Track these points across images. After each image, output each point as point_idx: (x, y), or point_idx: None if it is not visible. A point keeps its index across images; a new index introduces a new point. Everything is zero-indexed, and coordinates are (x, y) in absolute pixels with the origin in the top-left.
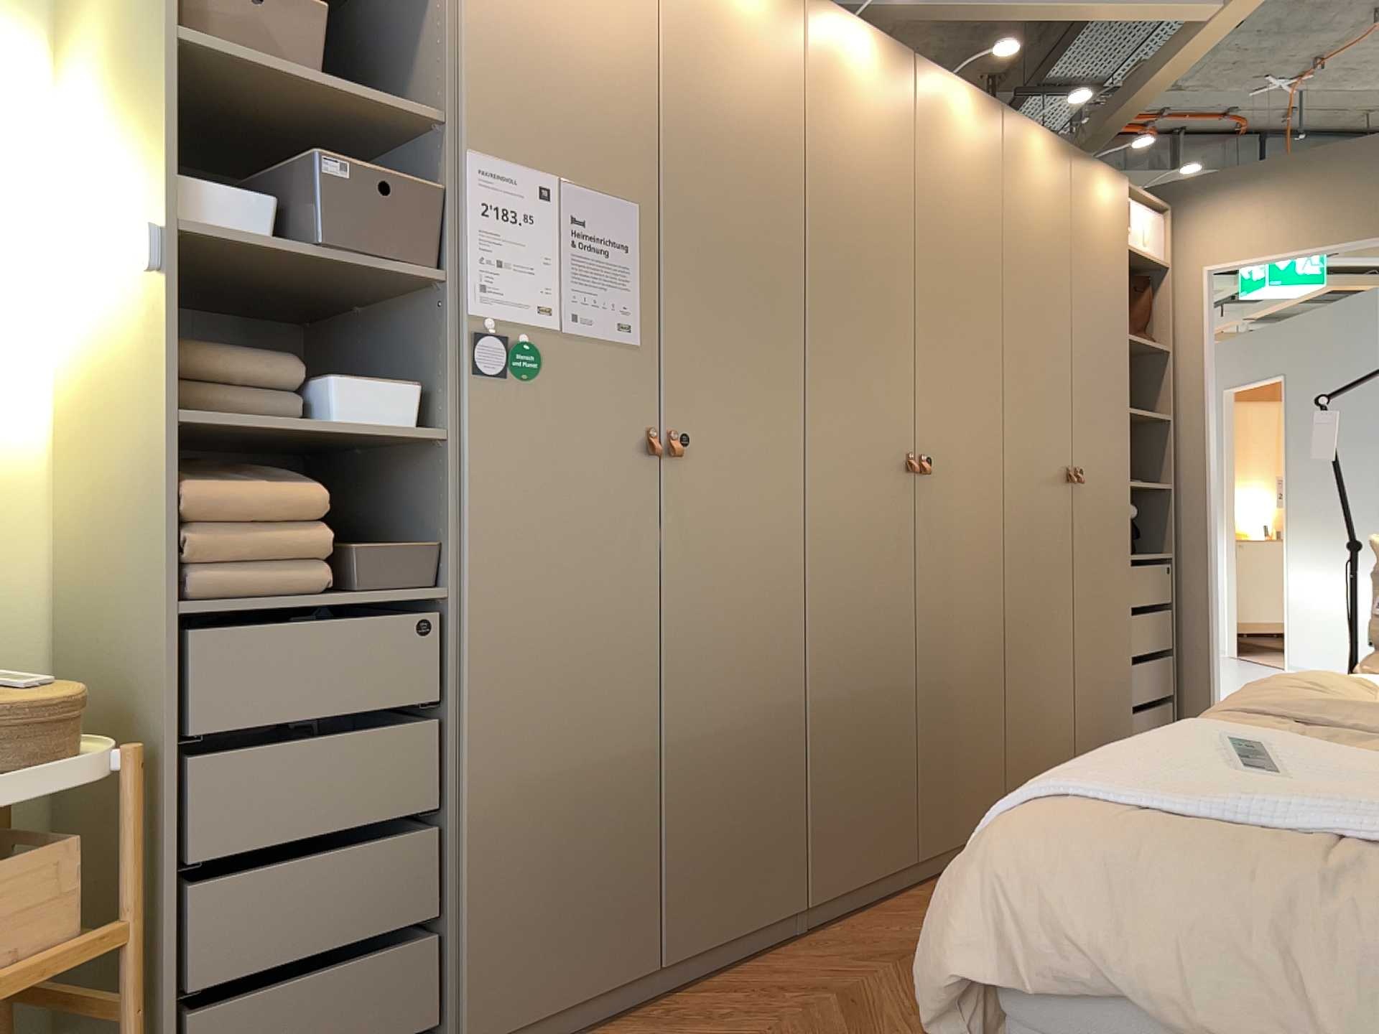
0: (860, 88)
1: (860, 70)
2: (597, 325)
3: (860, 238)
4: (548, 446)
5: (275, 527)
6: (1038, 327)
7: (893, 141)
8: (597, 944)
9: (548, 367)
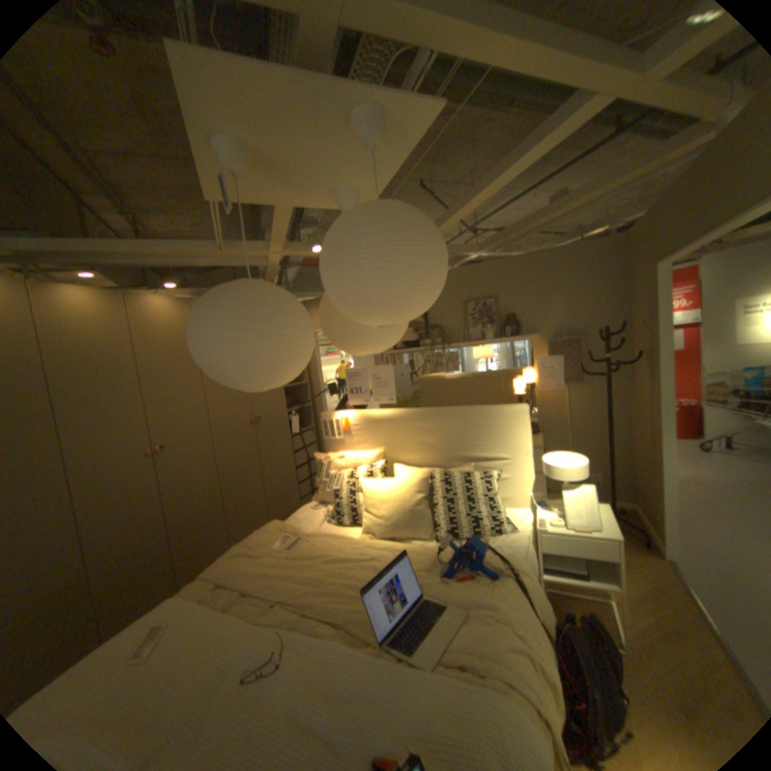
0: (78, 316)
1: (77, 308)
2: None
3: (91, 379)
4: None
5: None
6: None
7: (109, 332)
8: None
9: None
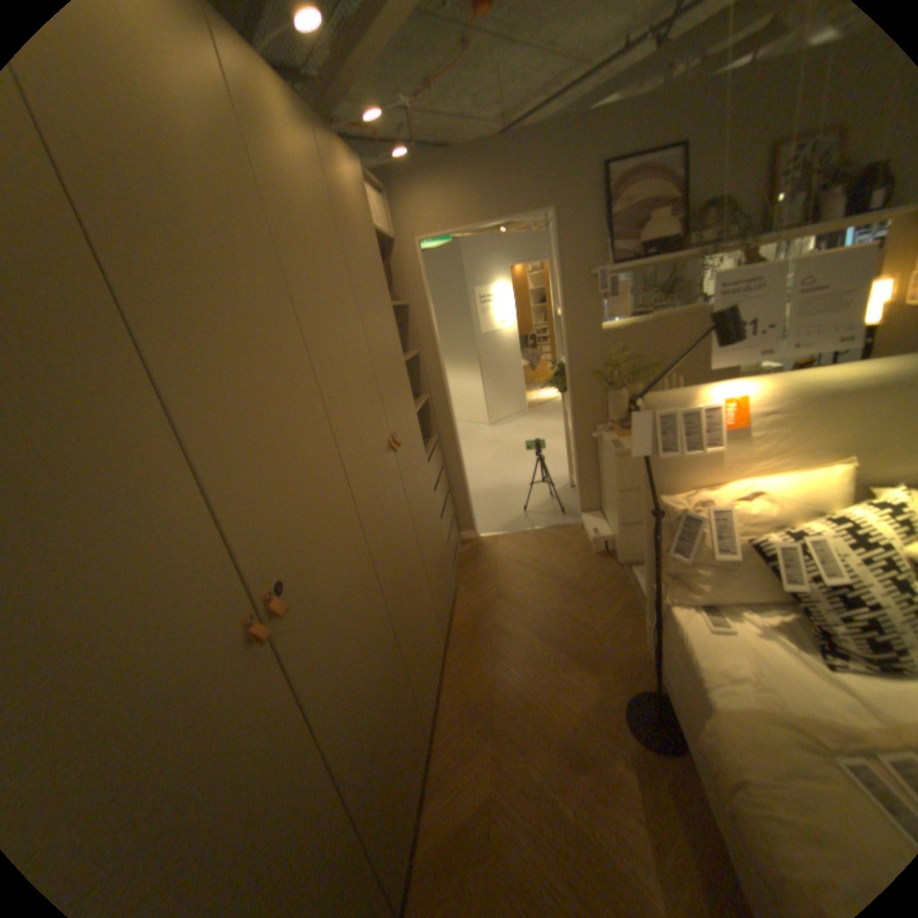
0: None
1: None
2: None
3: None
4: None
5: None
6: (336, 332)
7: None
8: None
9: None
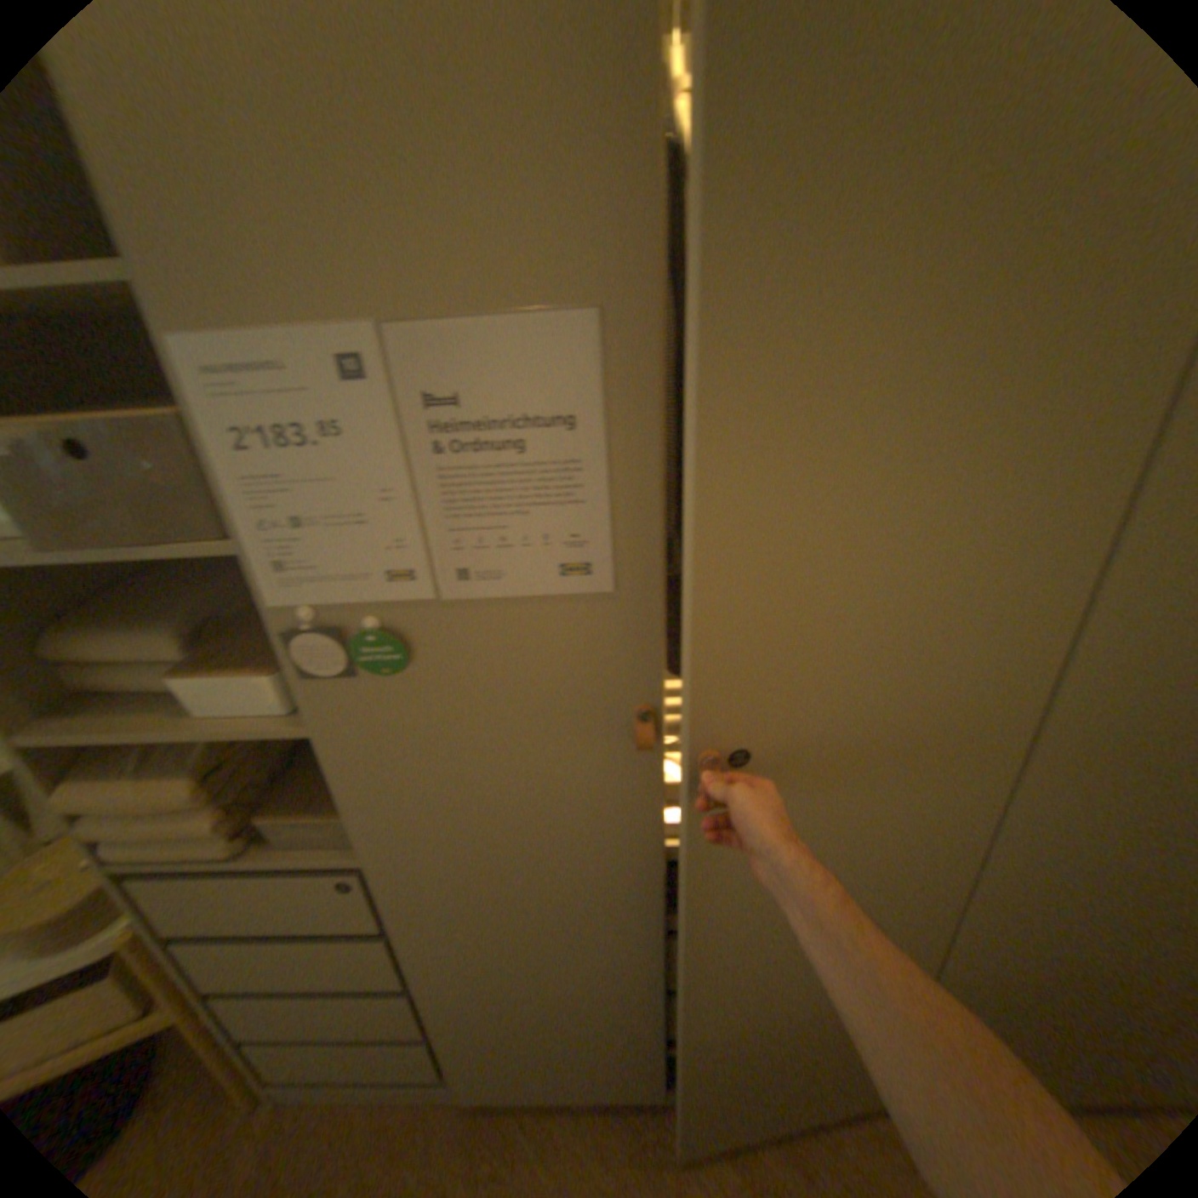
0: None
1: None
2: (514, 578)
3: None
4: (451, 745)
5: (157, 817)
6: None
7: None
8: (587, 1081)
9: (430, 654)
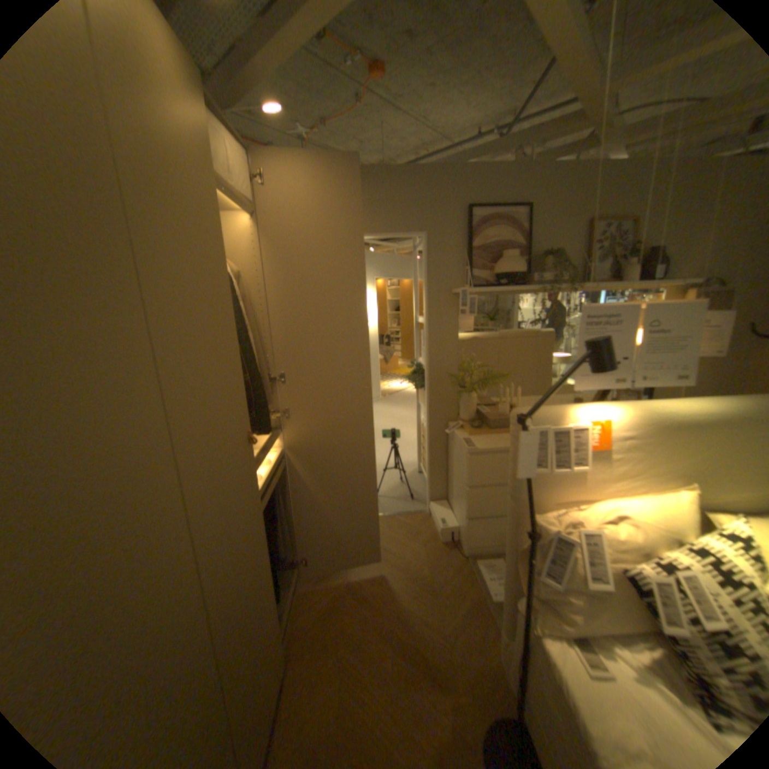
0: None
1: None
2: None
3: None
4: None
5: None
6: (198, 306)
7: None
8: None
9: None
